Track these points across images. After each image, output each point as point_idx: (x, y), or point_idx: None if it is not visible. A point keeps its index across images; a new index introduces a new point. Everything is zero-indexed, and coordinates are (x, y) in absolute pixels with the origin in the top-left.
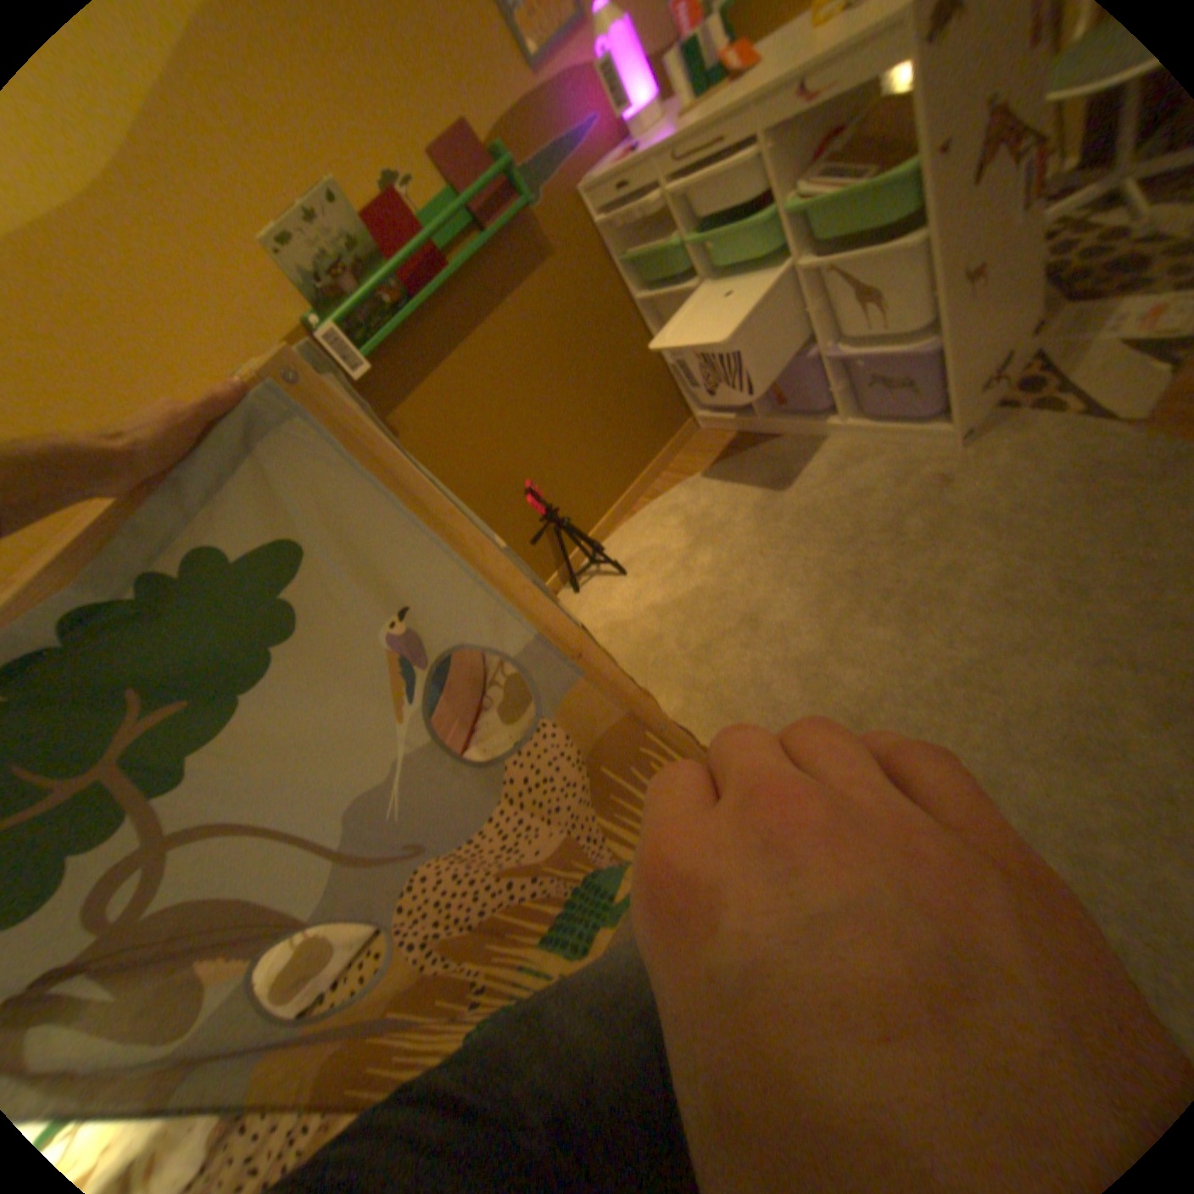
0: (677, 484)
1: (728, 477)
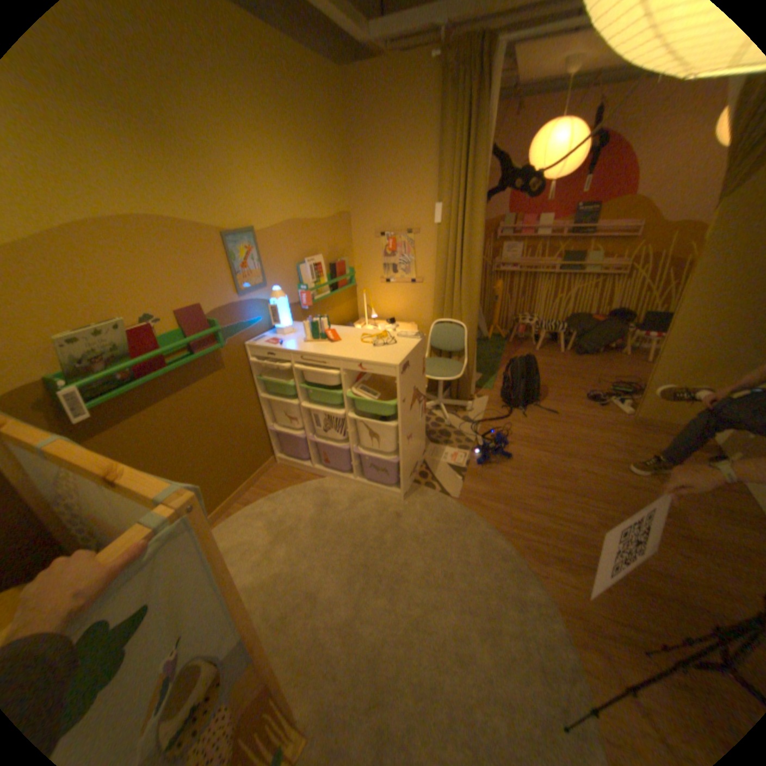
0: (261, 498)
1: (294, 498)
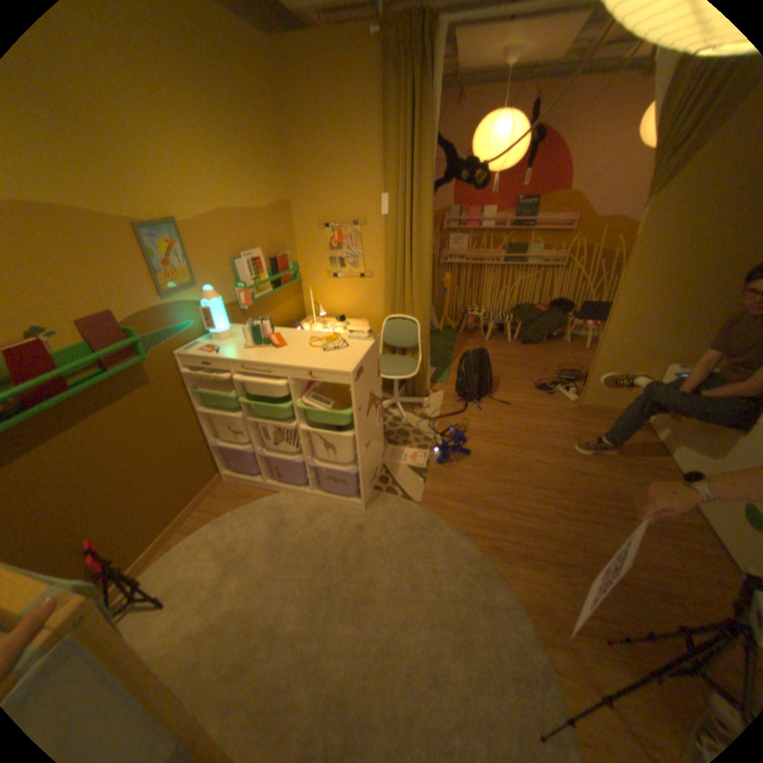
0: (206, 524)
1: (244, 521)
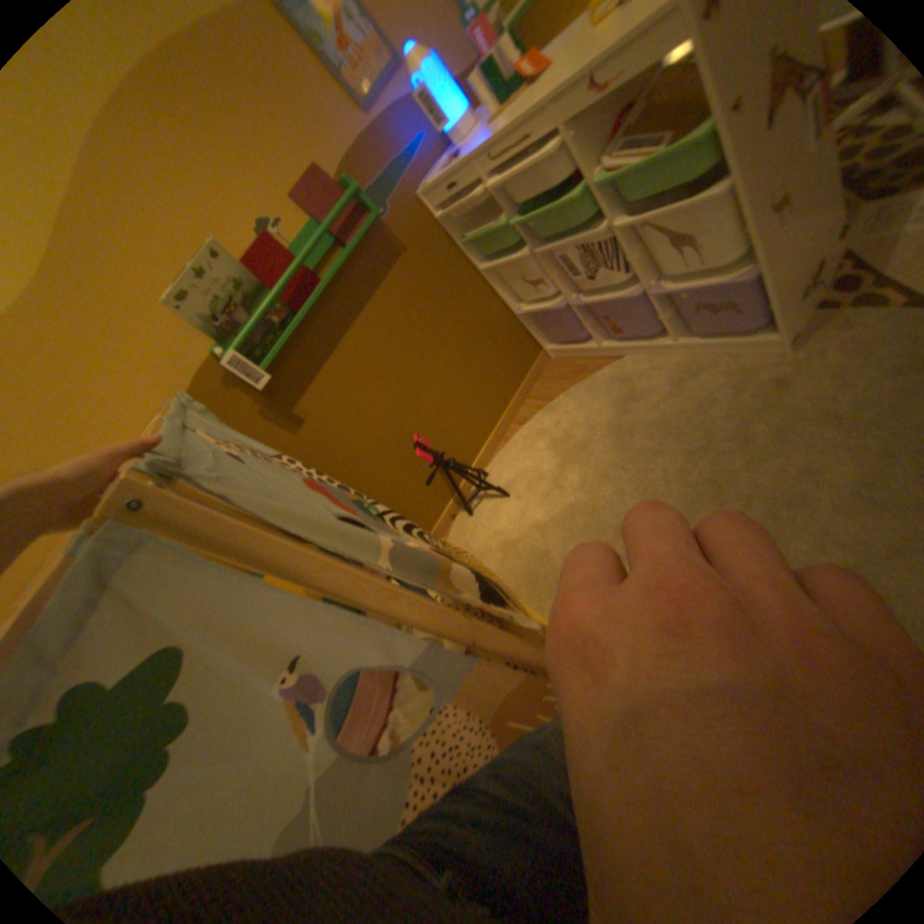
0: (540, 410)
1: (582, 400)
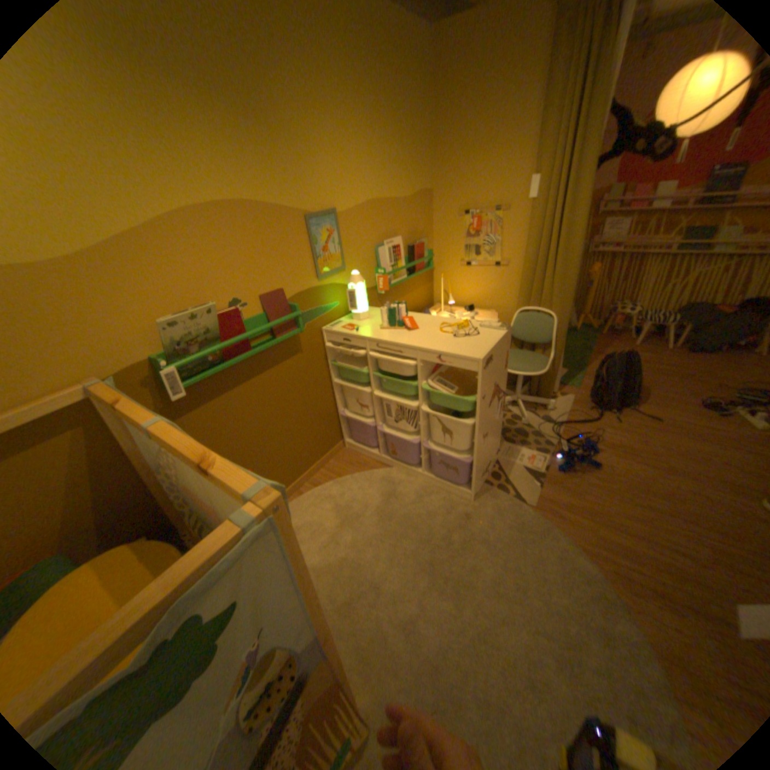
0: (330, 481)
1: (361, 485)
